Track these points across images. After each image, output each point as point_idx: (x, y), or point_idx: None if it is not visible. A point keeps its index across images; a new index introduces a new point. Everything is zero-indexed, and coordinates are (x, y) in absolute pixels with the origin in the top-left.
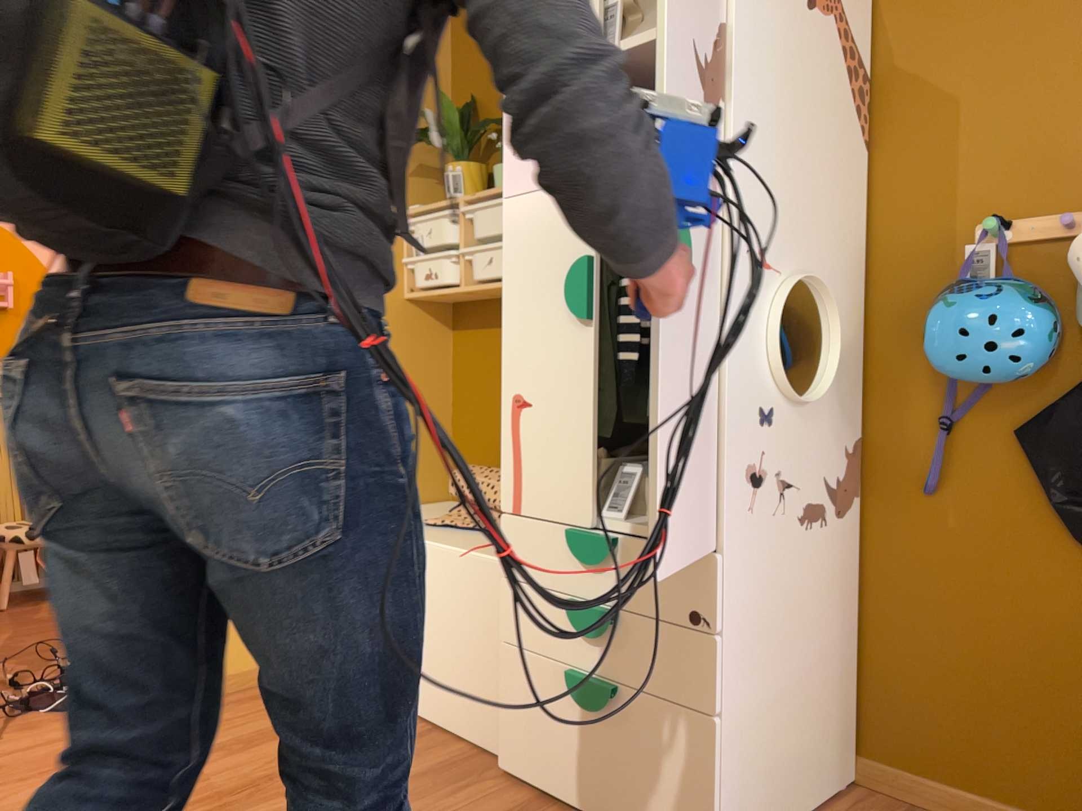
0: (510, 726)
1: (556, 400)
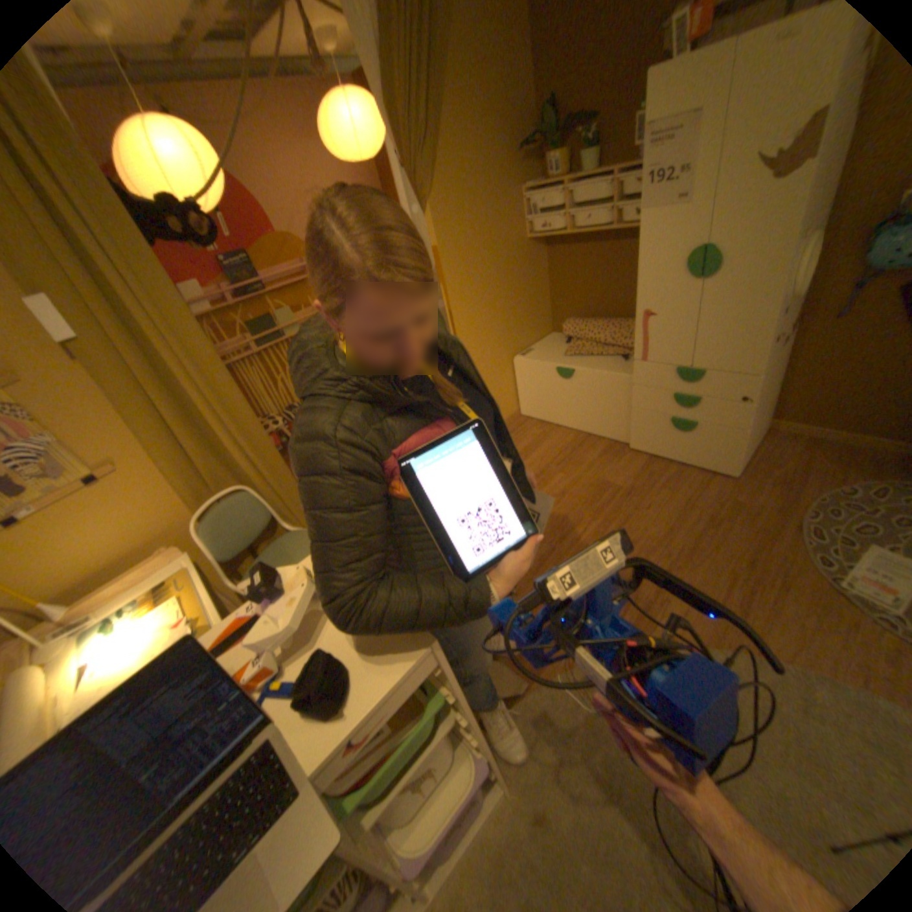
0: (637, 434)
1: (672, 313)
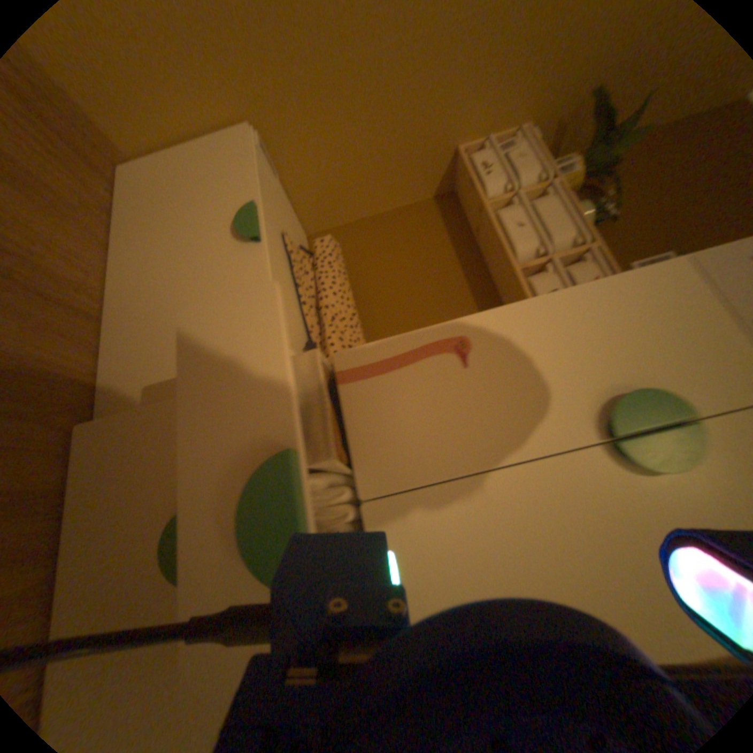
0: (117, 437)
1: (483, 408)
